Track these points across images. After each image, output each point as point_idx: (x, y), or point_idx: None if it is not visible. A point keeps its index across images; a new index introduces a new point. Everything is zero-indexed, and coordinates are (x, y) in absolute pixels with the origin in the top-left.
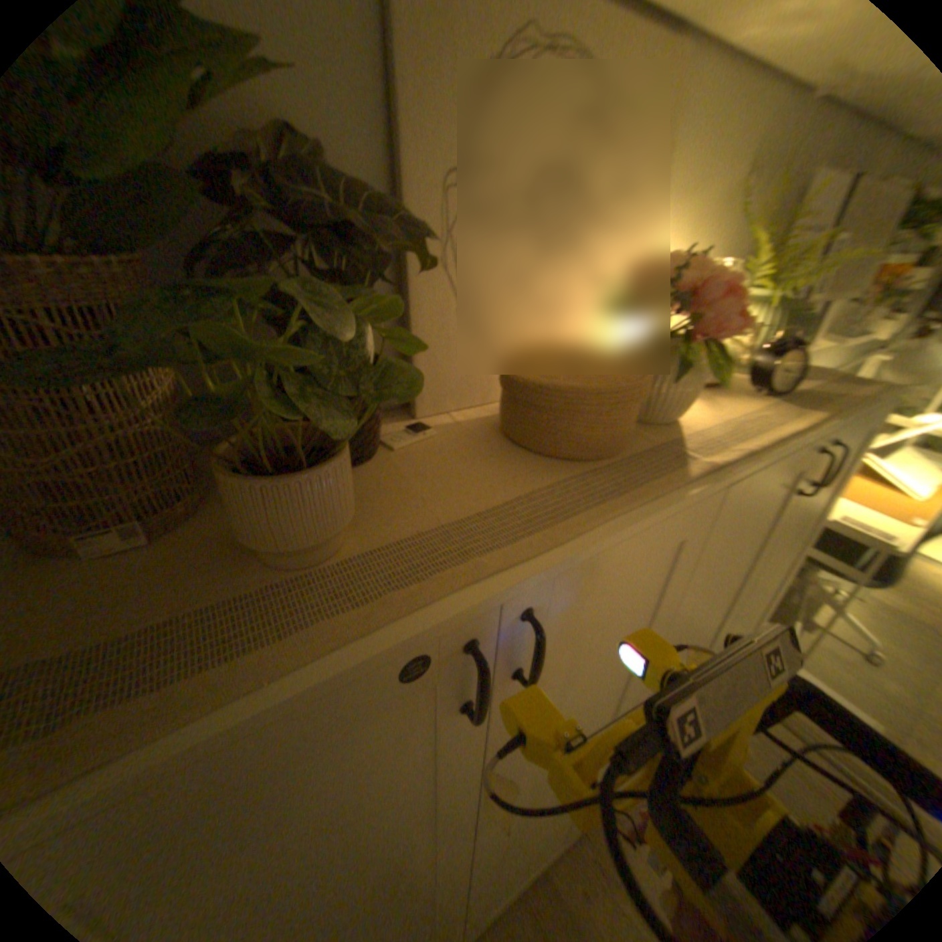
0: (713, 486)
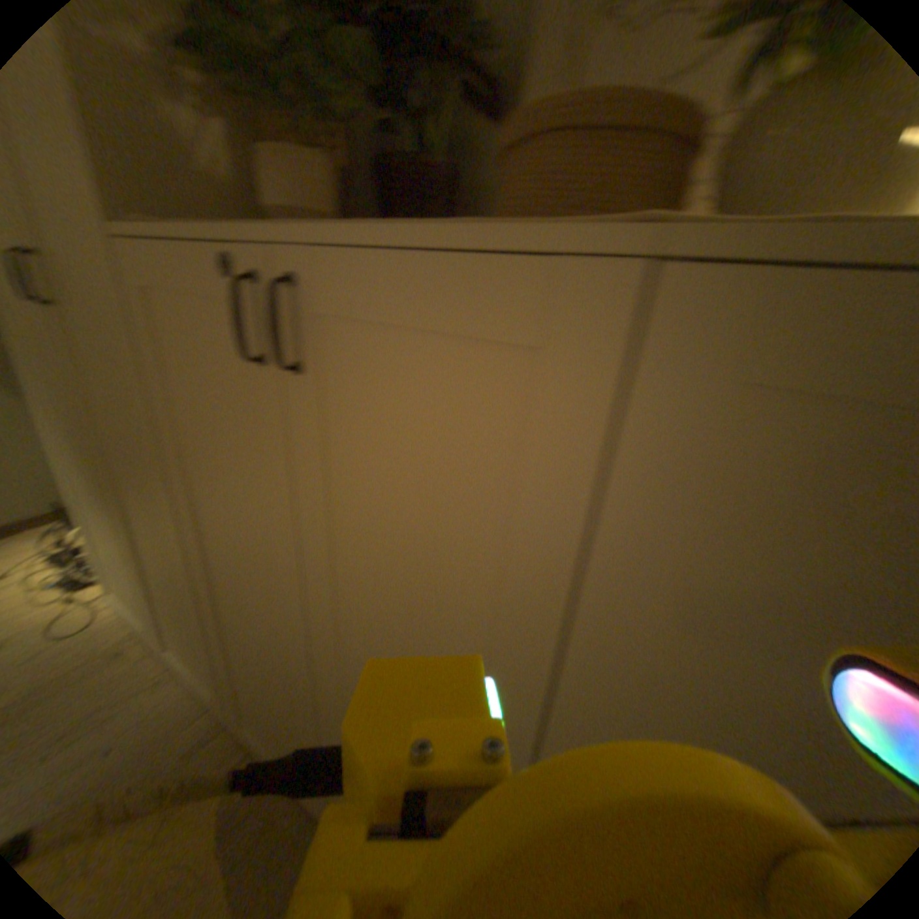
0: (579, 226)
